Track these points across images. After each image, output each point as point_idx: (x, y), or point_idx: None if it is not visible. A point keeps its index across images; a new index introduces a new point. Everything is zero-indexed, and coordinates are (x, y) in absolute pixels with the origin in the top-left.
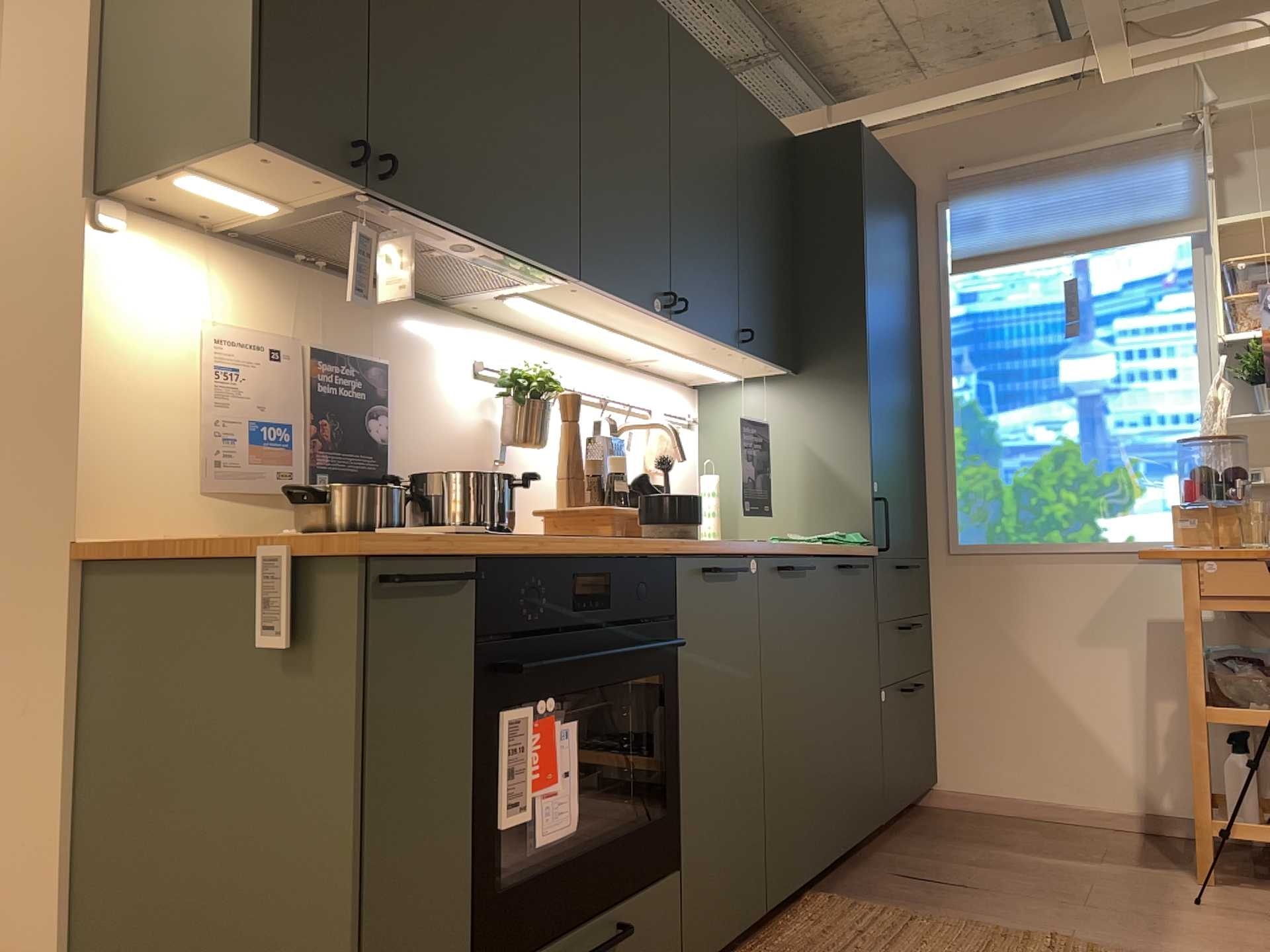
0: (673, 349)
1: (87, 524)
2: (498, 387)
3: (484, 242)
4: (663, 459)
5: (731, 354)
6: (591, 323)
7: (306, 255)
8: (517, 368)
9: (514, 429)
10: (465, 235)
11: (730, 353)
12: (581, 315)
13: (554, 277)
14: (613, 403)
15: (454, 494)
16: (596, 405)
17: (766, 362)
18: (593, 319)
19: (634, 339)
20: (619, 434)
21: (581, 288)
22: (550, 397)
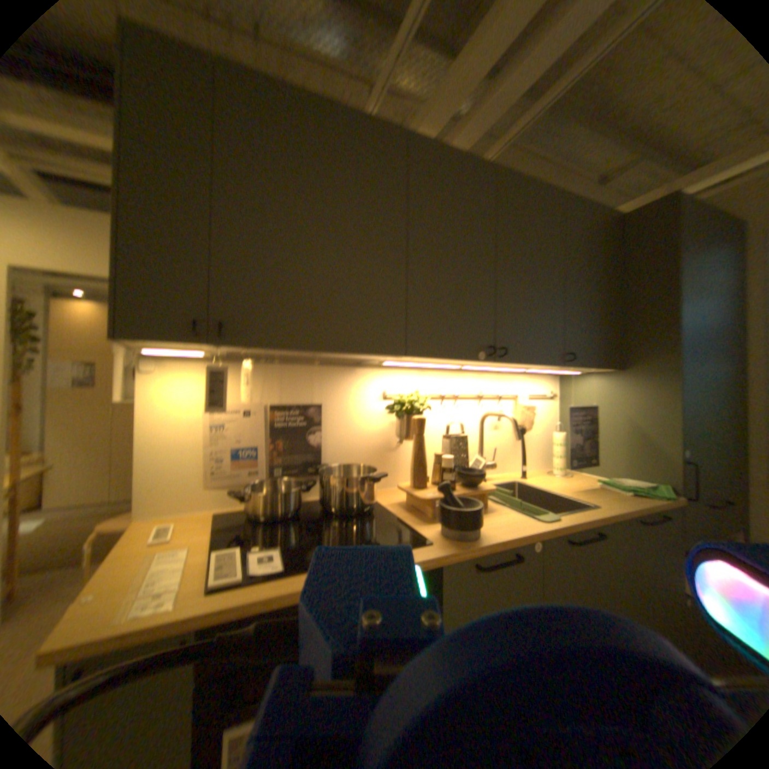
0: (518, 367)
1: (136, 511)
2: (388, 407)
3: (320, 350)
4: (519, 426)
5: (561, 367)
6: (447, 365)
7: (263, 357)
8: (401, 395)
9: (399, 429)
10: (304, 350)
11: (560, 367)
12: (438, 362)
13: (392, 354)
14: (487, 395)
15: (331, 486)
16: (478, 396)
17: (592, 368)
18: (448, 363)
19: (485, 367)
20: (483, 418)
21: (415, 357)
22: (425, 408)
